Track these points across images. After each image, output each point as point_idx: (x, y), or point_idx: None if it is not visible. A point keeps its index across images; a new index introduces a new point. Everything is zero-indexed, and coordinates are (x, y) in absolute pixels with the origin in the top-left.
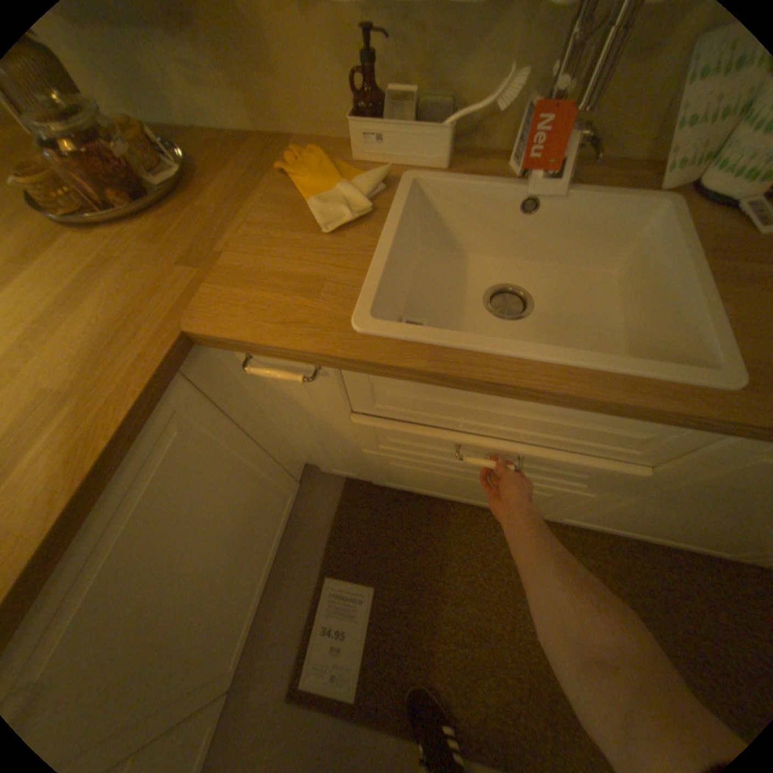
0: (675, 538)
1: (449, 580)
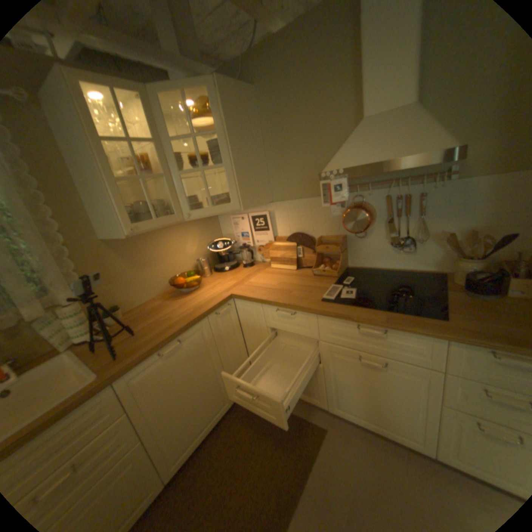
0: (204, 421)
1: None
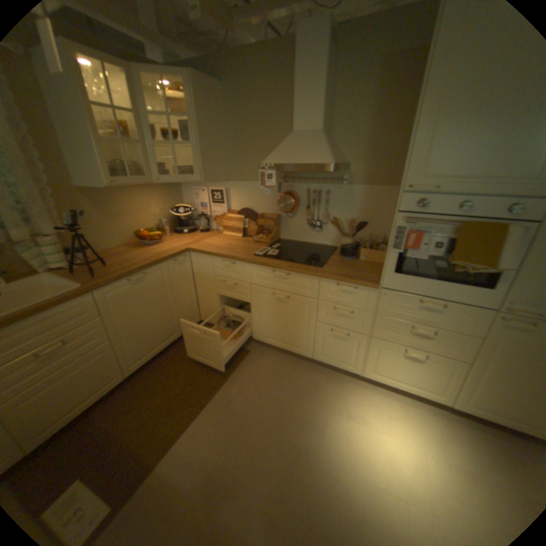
0: (157, 341)
1: (112, 433)
